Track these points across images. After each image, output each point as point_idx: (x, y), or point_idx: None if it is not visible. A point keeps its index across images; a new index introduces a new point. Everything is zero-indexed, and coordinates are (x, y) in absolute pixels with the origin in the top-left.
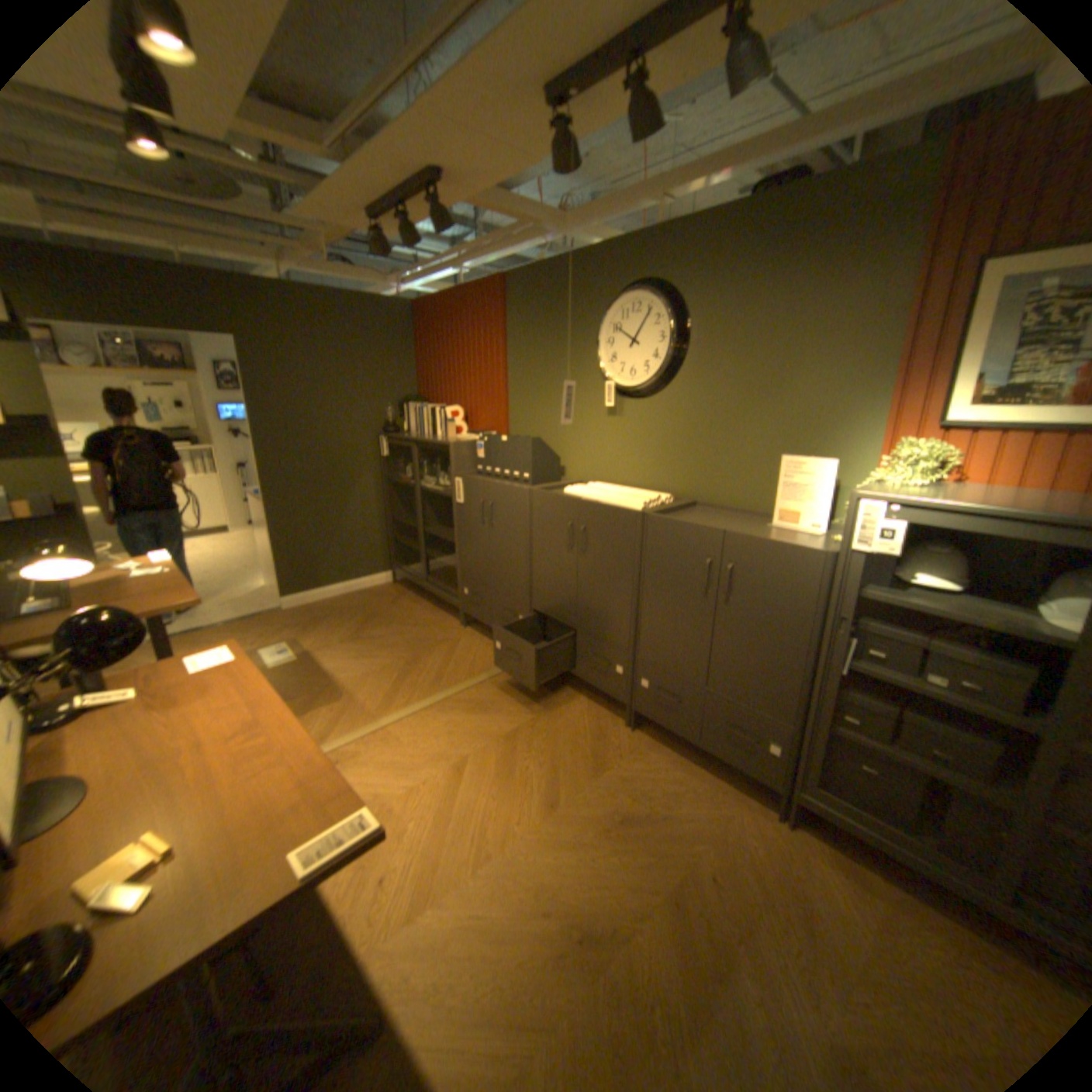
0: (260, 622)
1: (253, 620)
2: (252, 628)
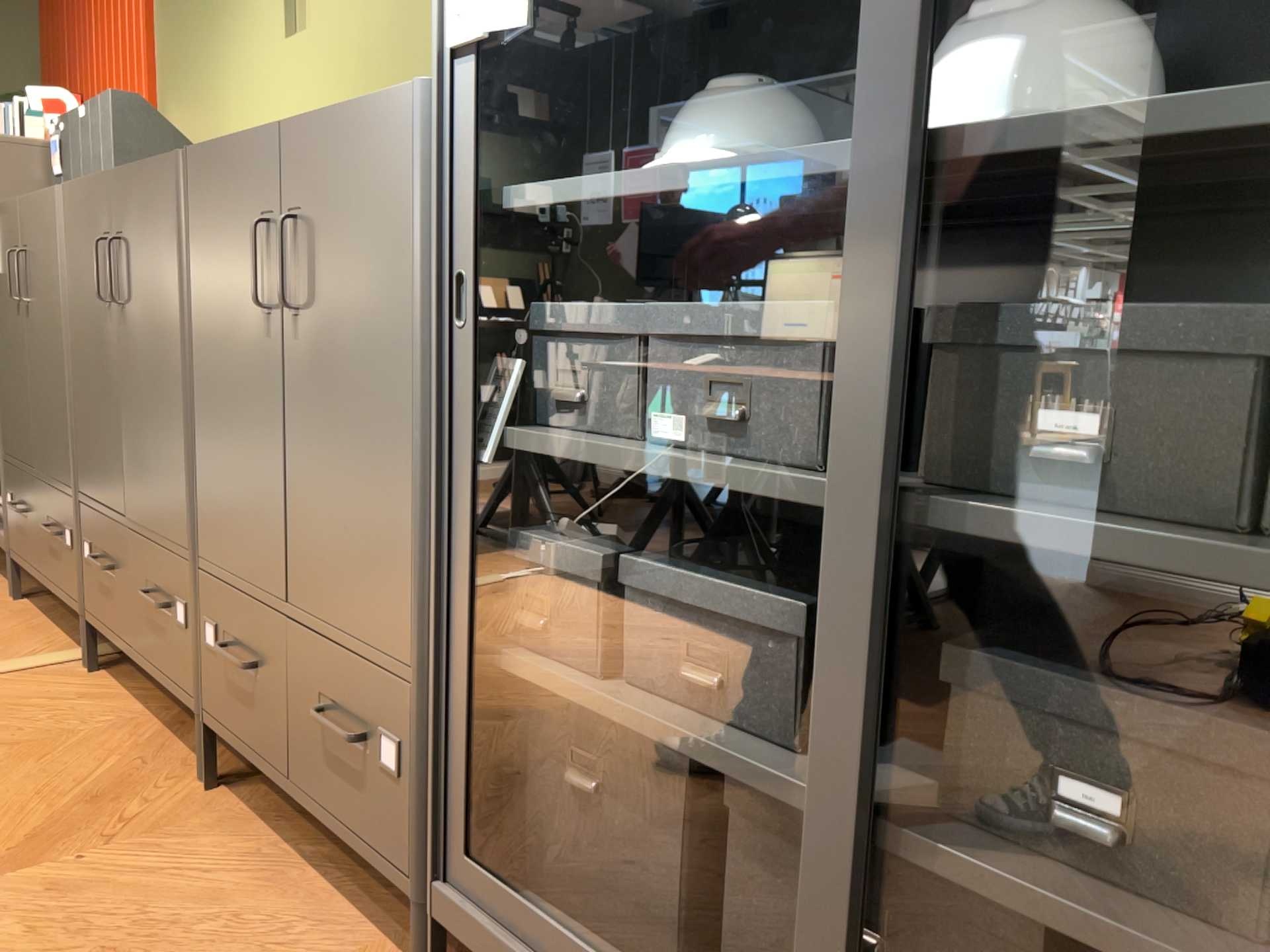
0: None
1: None
2: None
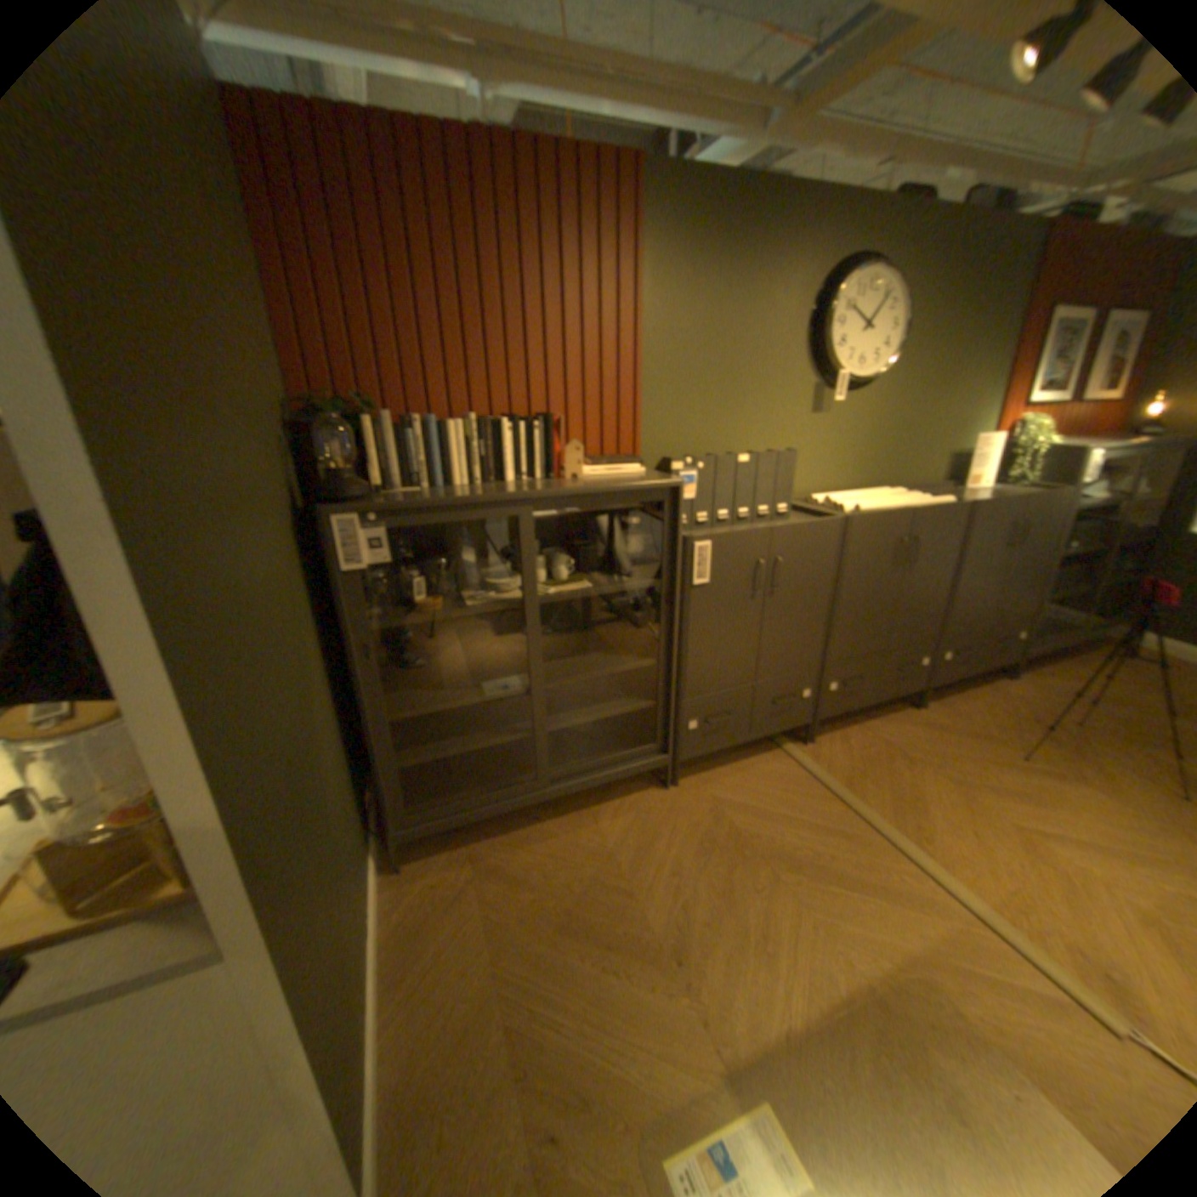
0: None
1: None
2: None
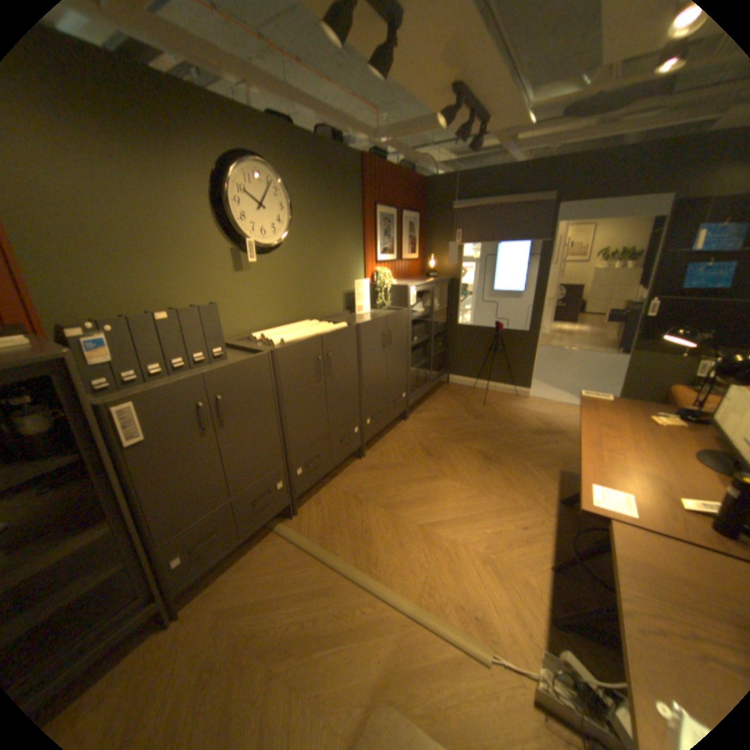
0: None
1: None
2: None
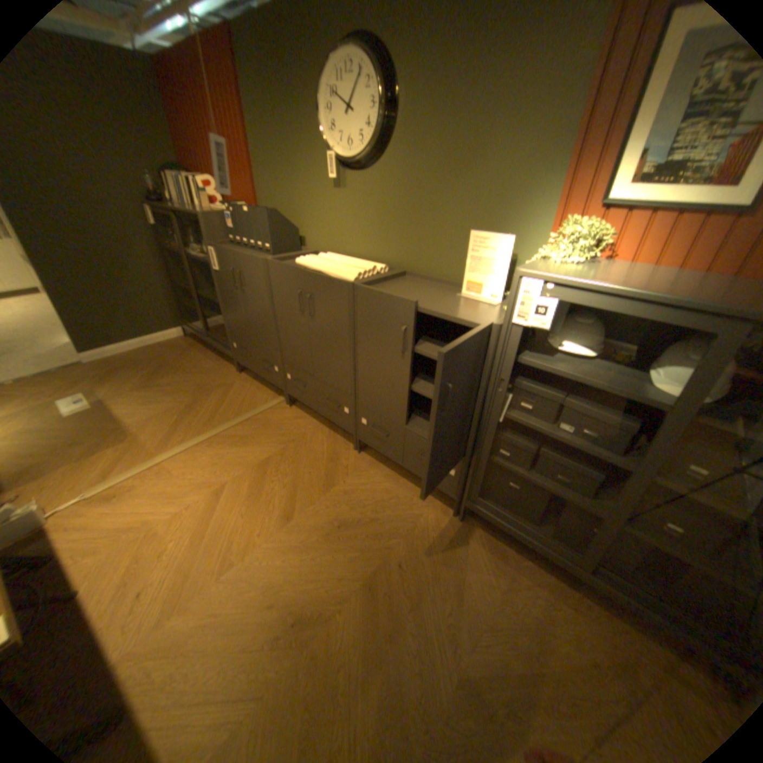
0: (62, 374)
1: (56, 373)
2: (54, 380)
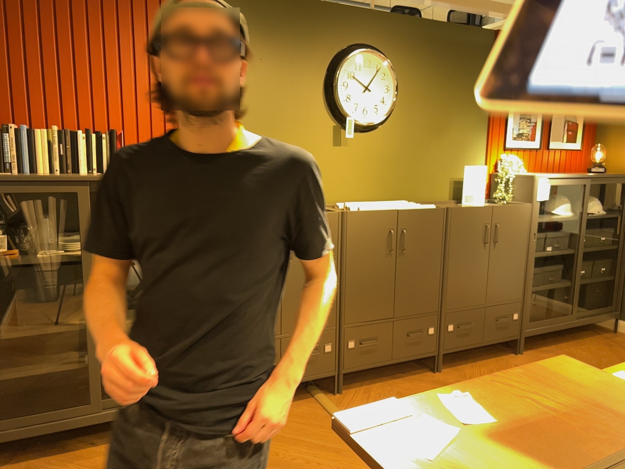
0: None
1: None
2: None
